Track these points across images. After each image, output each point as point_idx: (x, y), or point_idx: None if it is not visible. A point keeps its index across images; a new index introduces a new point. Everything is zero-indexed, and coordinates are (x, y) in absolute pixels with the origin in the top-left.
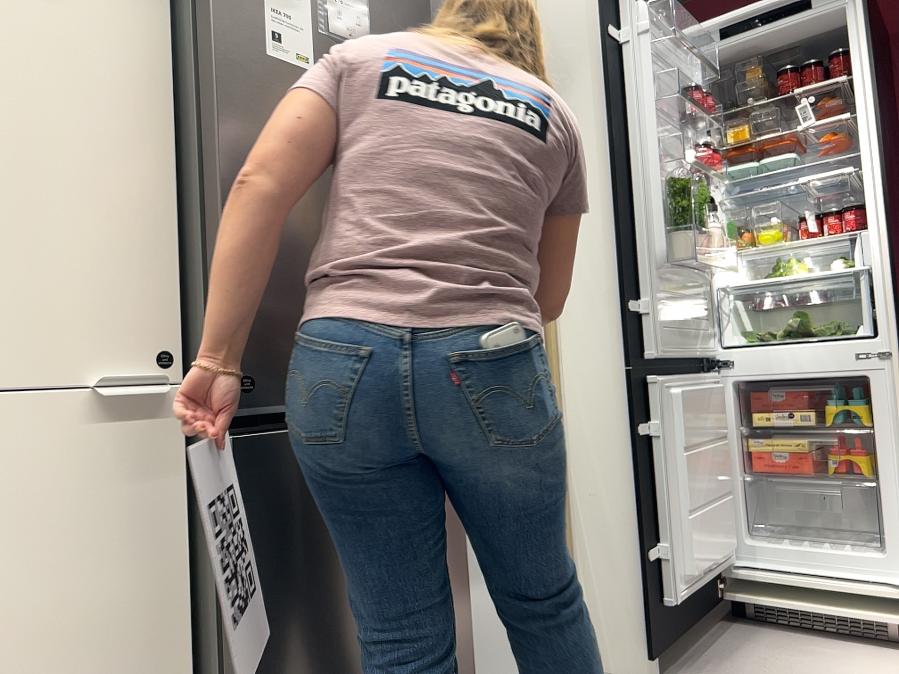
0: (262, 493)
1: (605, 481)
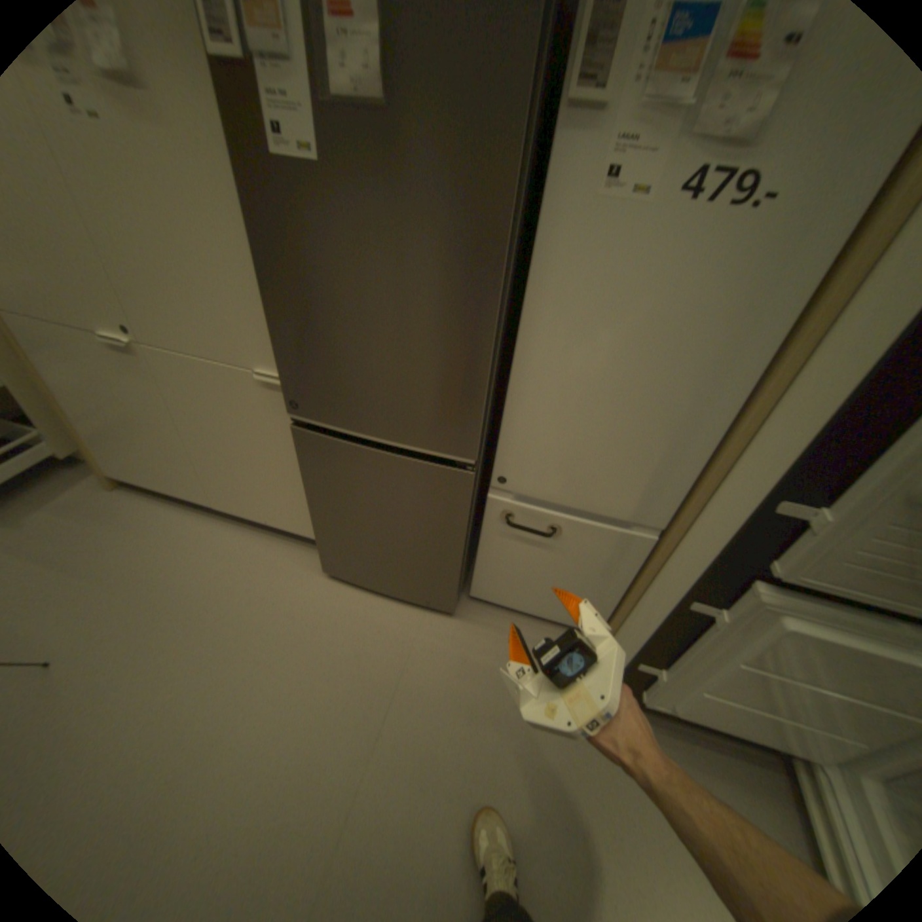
0: (313, 454)
1: (671, 594)
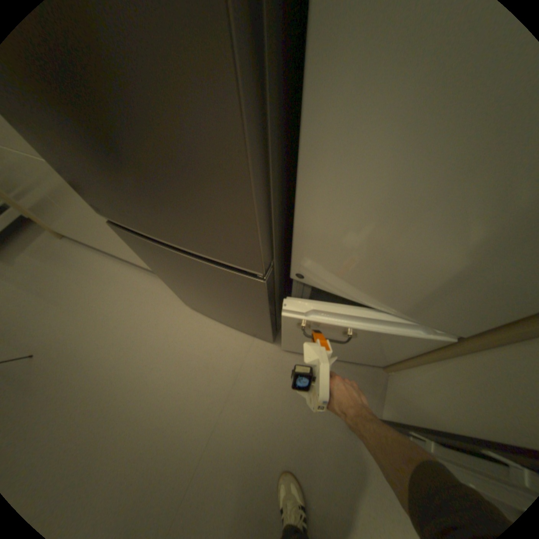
0: (134, 244)
1: (457, 393)
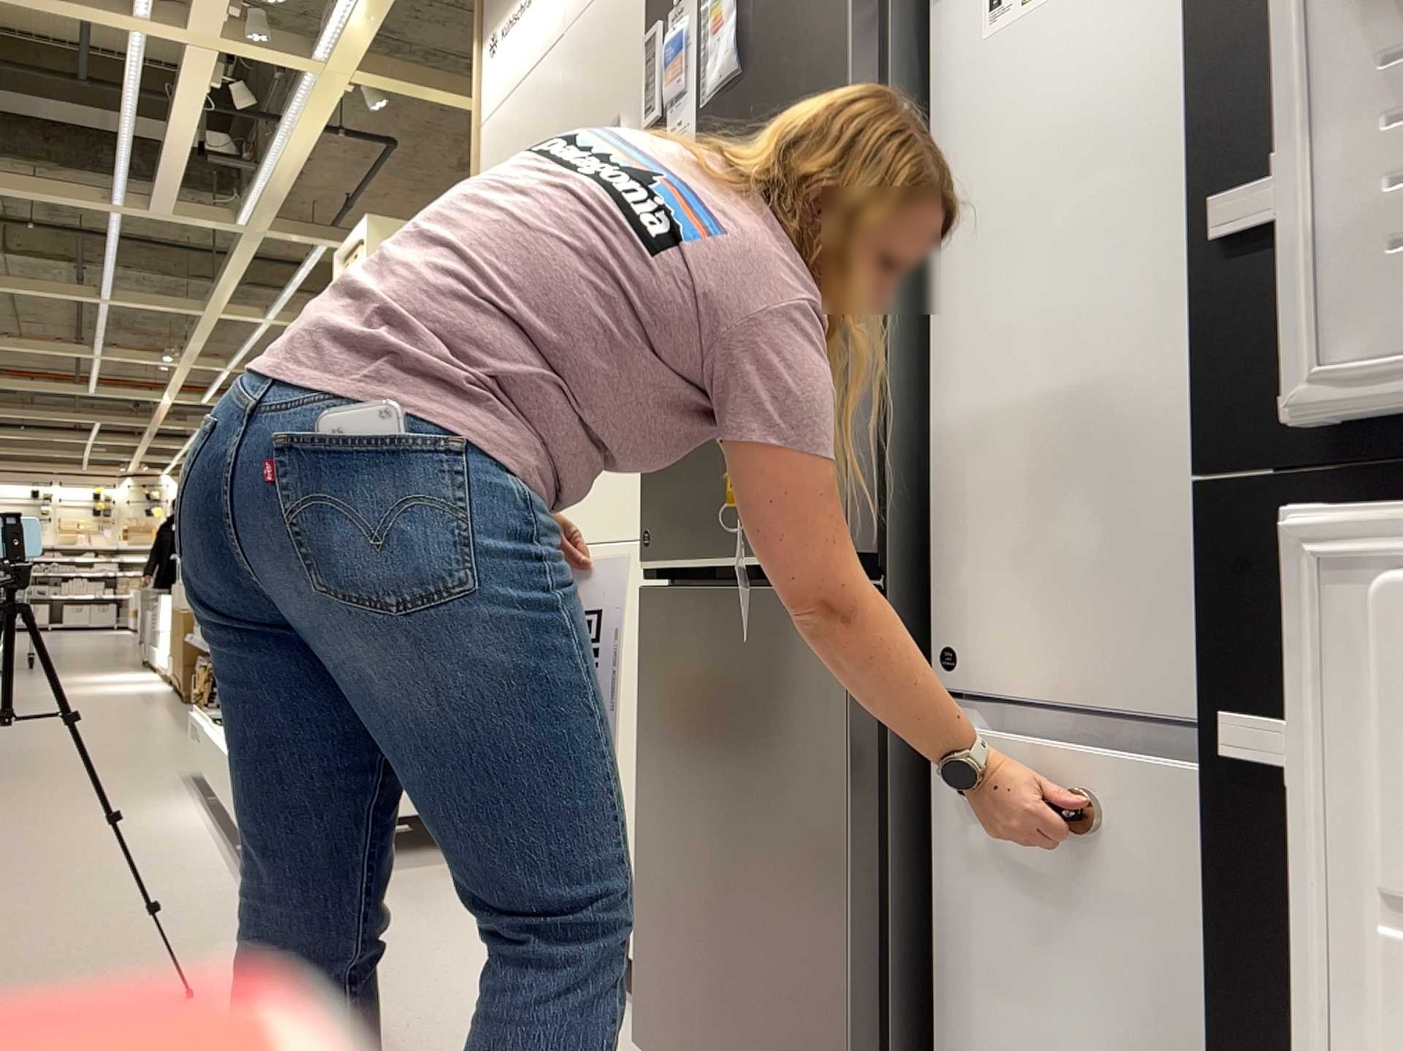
0: (652, 650)
1: None
